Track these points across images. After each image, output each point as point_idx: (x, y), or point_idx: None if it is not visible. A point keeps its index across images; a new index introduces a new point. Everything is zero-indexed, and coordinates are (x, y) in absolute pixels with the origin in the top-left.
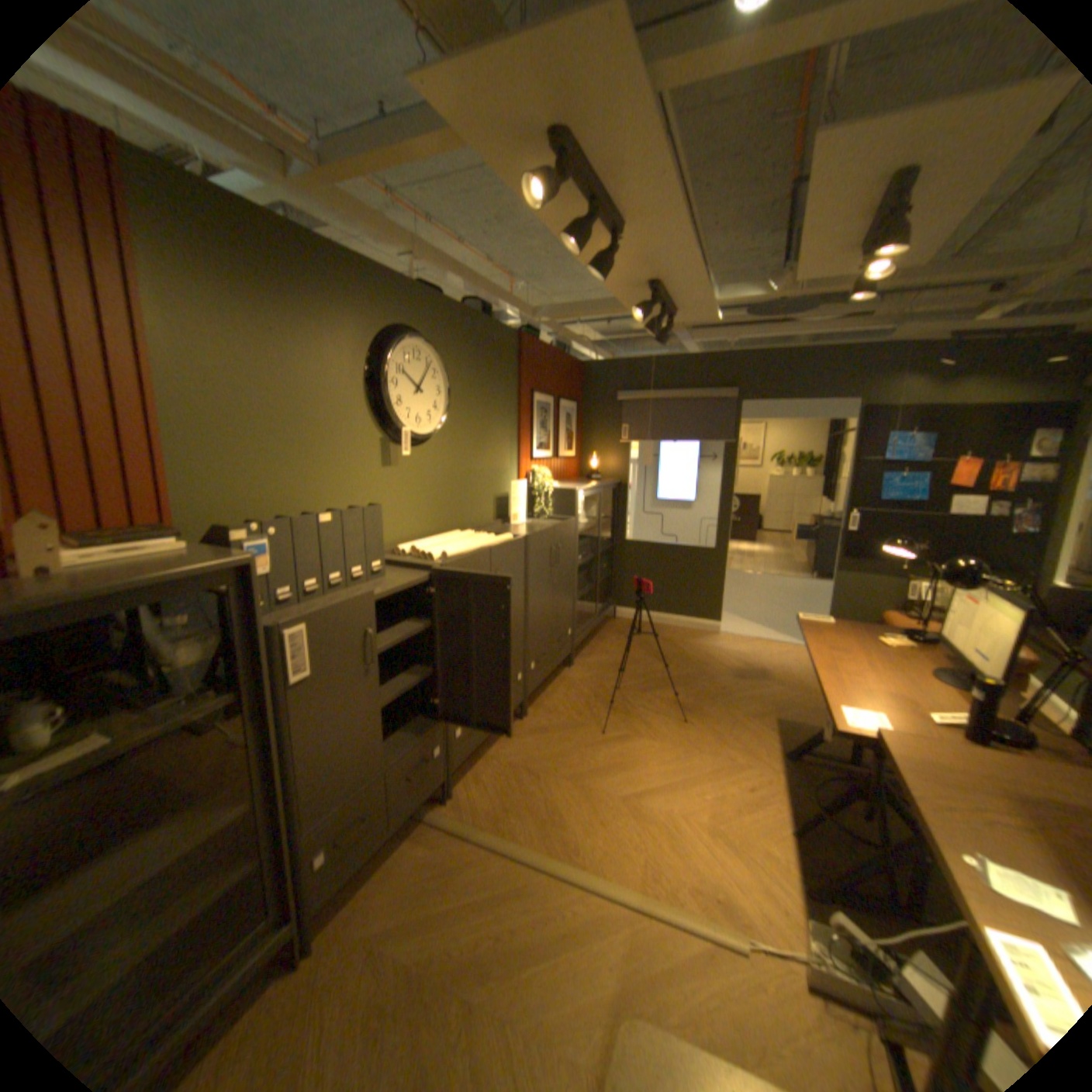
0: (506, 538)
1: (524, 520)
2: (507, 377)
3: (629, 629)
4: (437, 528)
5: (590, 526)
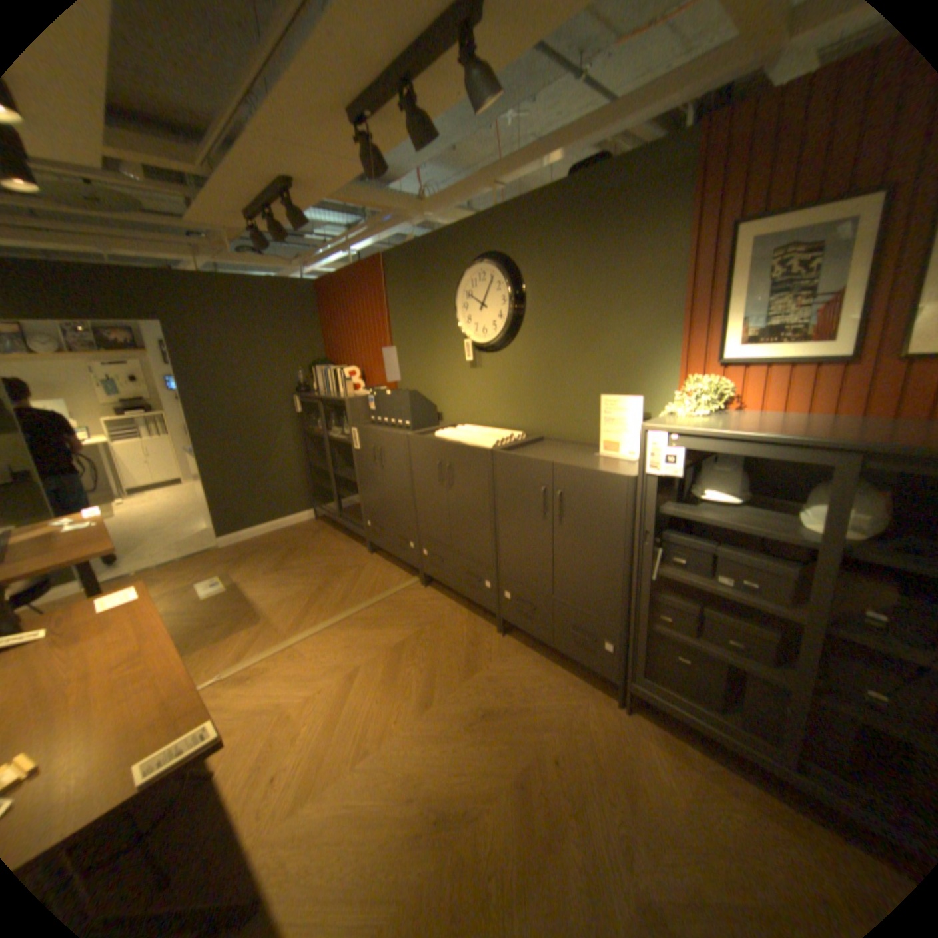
0: (483, 446)
1: (631, 457)
2: (652, 230)
3: None
4: (516, 426)
5: (778, 537)
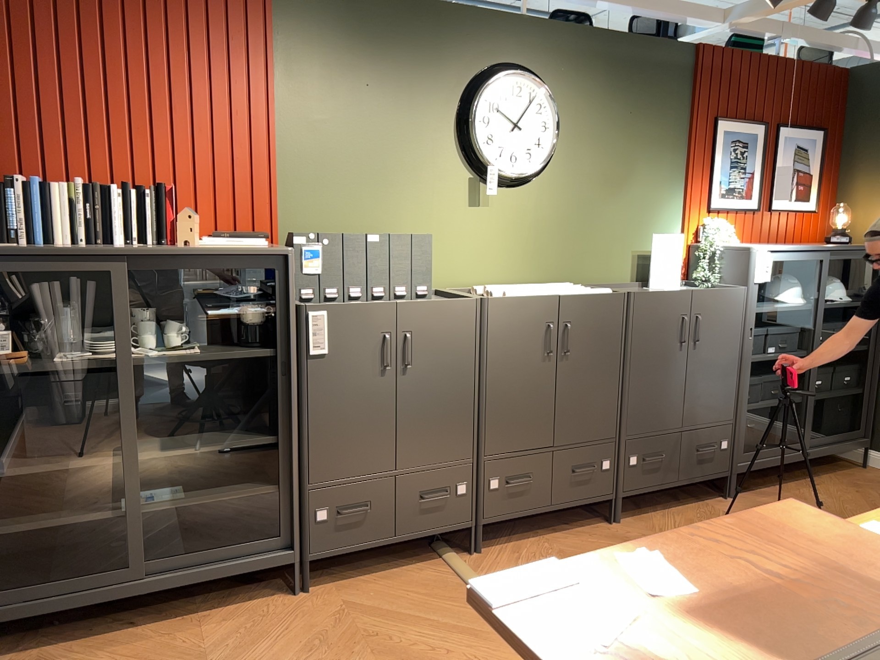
0: (600, 292)
1: (675, 285)
2: (668, 105)
3: (877, 485)
4: (536, 278)
5: (798, 308)
